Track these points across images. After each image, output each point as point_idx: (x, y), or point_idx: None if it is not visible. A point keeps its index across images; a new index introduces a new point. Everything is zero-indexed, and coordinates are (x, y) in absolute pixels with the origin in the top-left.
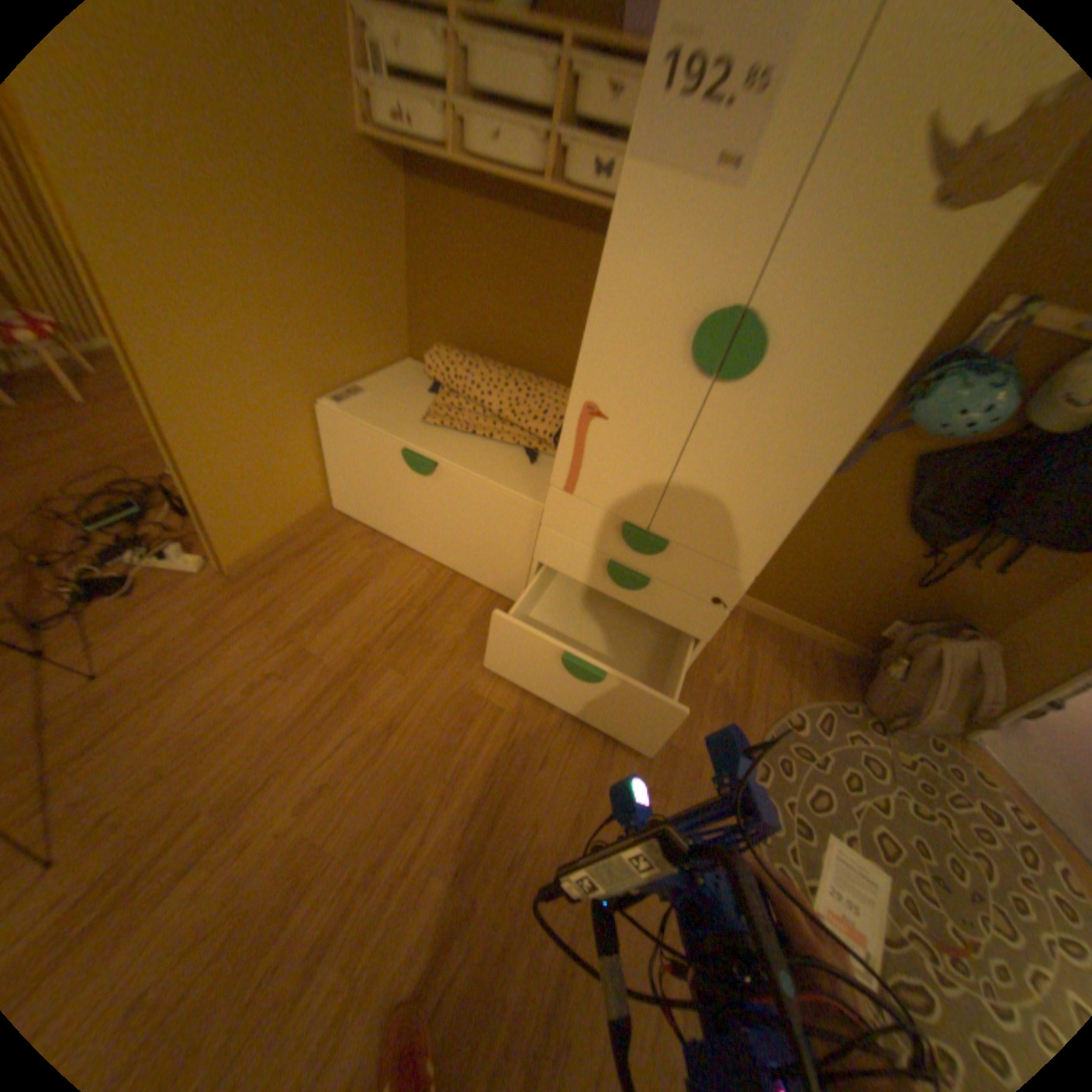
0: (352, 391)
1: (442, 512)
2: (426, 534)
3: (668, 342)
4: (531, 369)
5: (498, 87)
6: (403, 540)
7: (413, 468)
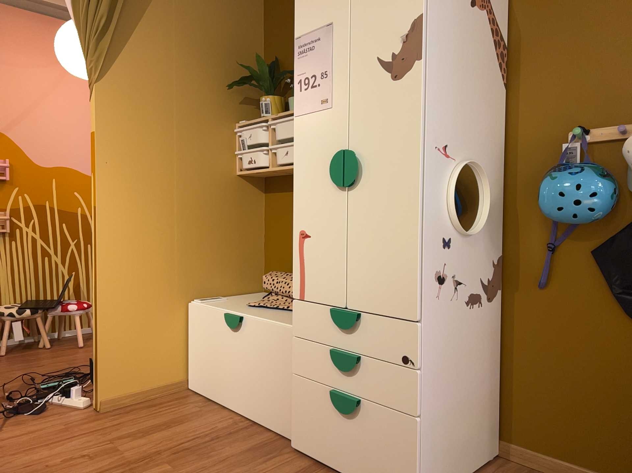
0: (213, 297)
1: (244, 359)
2: (235, 387)
3: (325, 179)
4: None
5: (286, 134)
6: (223, 401)
7: (228, 324)
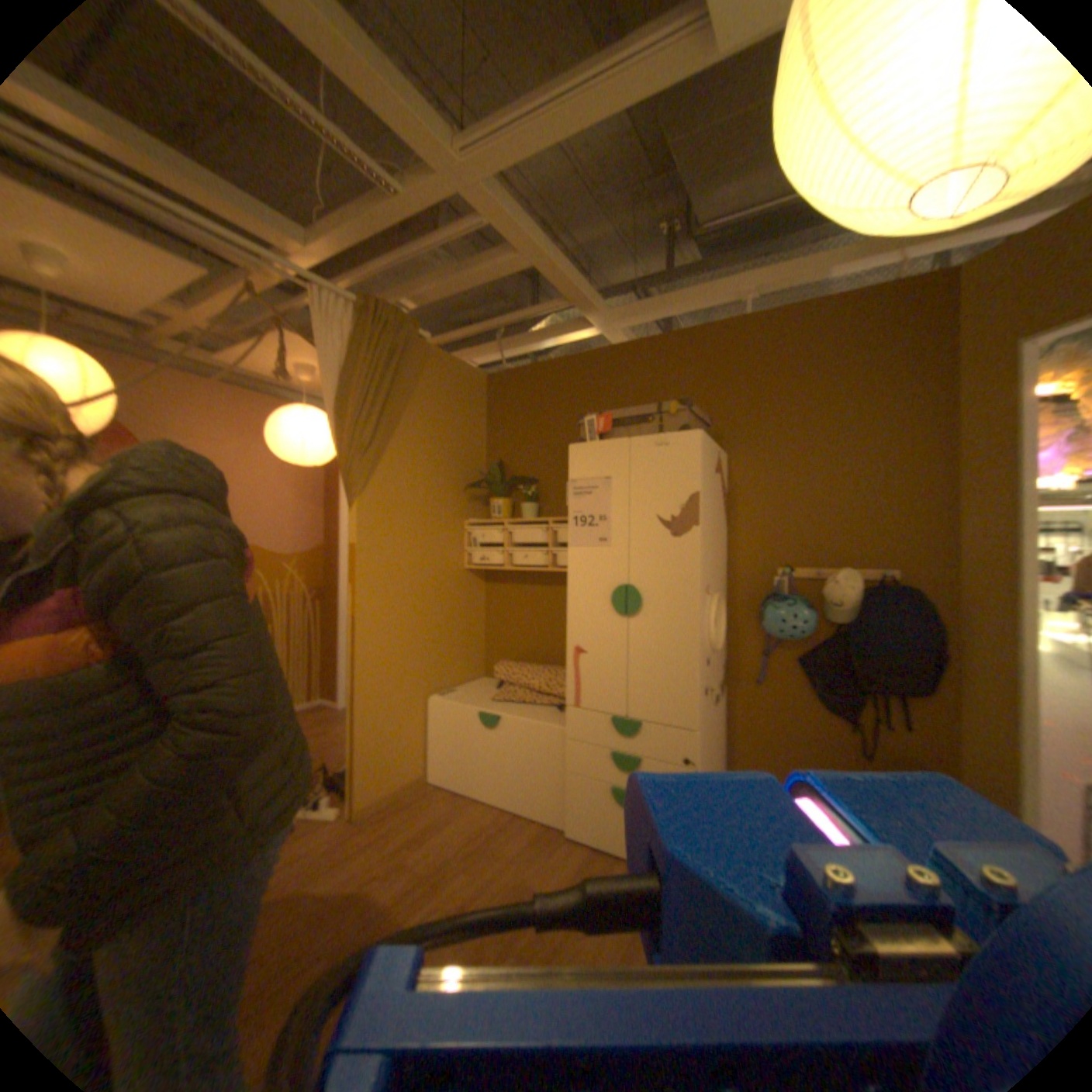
0: (447, 690)
1: (502, 755)
2: (490, 781)
3: (602, 605)
4: (558, 663)
5: (524, 539)
6: (474, 795)
7: (483, 723)
